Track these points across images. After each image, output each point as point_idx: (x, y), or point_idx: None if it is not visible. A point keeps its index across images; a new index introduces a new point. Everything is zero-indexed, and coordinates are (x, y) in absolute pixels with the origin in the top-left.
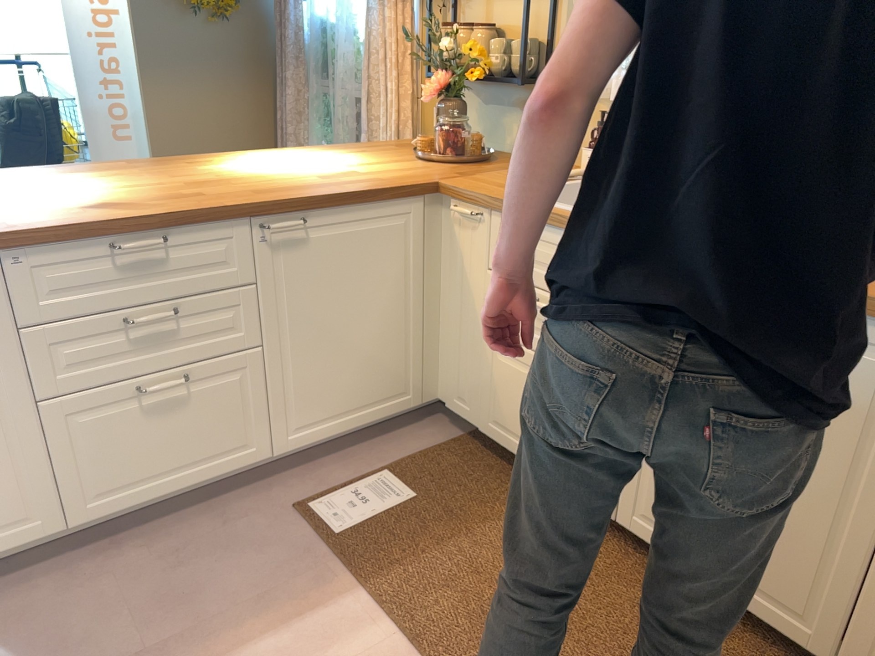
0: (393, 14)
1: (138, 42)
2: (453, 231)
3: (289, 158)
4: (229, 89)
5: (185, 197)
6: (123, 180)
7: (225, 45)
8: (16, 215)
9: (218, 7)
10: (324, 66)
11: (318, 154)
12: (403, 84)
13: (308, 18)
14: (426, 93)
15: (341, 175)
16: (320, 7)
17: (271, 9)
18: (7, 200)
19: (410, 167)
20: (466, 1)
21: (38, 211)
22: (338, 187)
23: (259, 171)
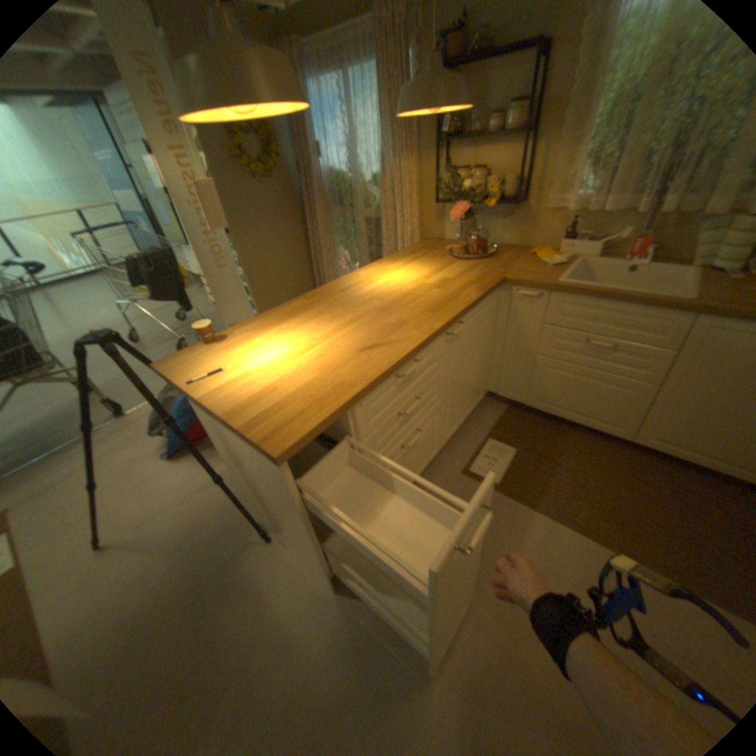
0: (405, 162)
1: (221, 202)
2: (512, 305)
3: (386, 273)
4: (277, 222)
5: (397, 325)
6: (332, 317)
7: (269, 193)
8: (331, 370)
9: (261, 169)
10: (337, 198)
11: (396, 266)
12: (411, 207)
13: (320, 168)
14: (455, 216)
15: (444, 283)
16: (331, 160)
17: (290, 164)
18: (297, 355)
19: (466, 267)
20: (457, 148)
21: (338, 363)
22: (464, 295)
23: (392, 290)
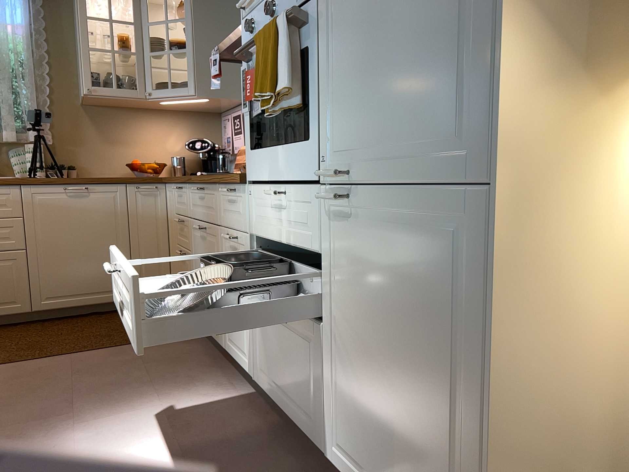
0: None
1: None
2: None
3: None
4: None
5: None
6: None
7: None
8: None
9: None
10: None
11: None
12: None
13: None
14: None
15: None
16: None
17: None
18: None
19: None
20: None
21: None
22: None
23: None
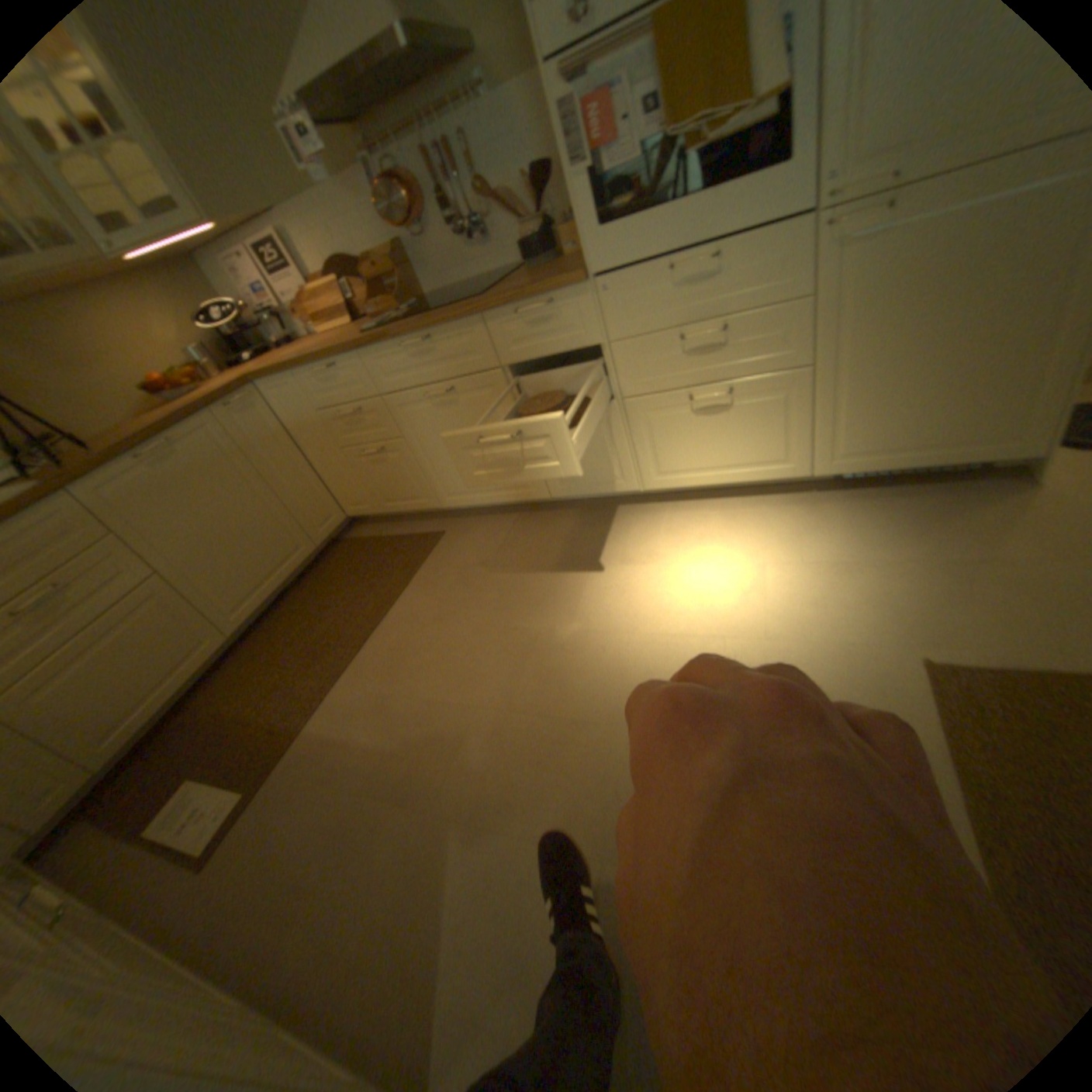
0: None
1: None
2: None
3: None
4: None
5: None
6: None
7: None
8: None
9: None
10: None
11: None
12: None
13: None
14: None
15: None
16: None
17: None
18: None
19: None
20: None
21: None
22: None
23: None
